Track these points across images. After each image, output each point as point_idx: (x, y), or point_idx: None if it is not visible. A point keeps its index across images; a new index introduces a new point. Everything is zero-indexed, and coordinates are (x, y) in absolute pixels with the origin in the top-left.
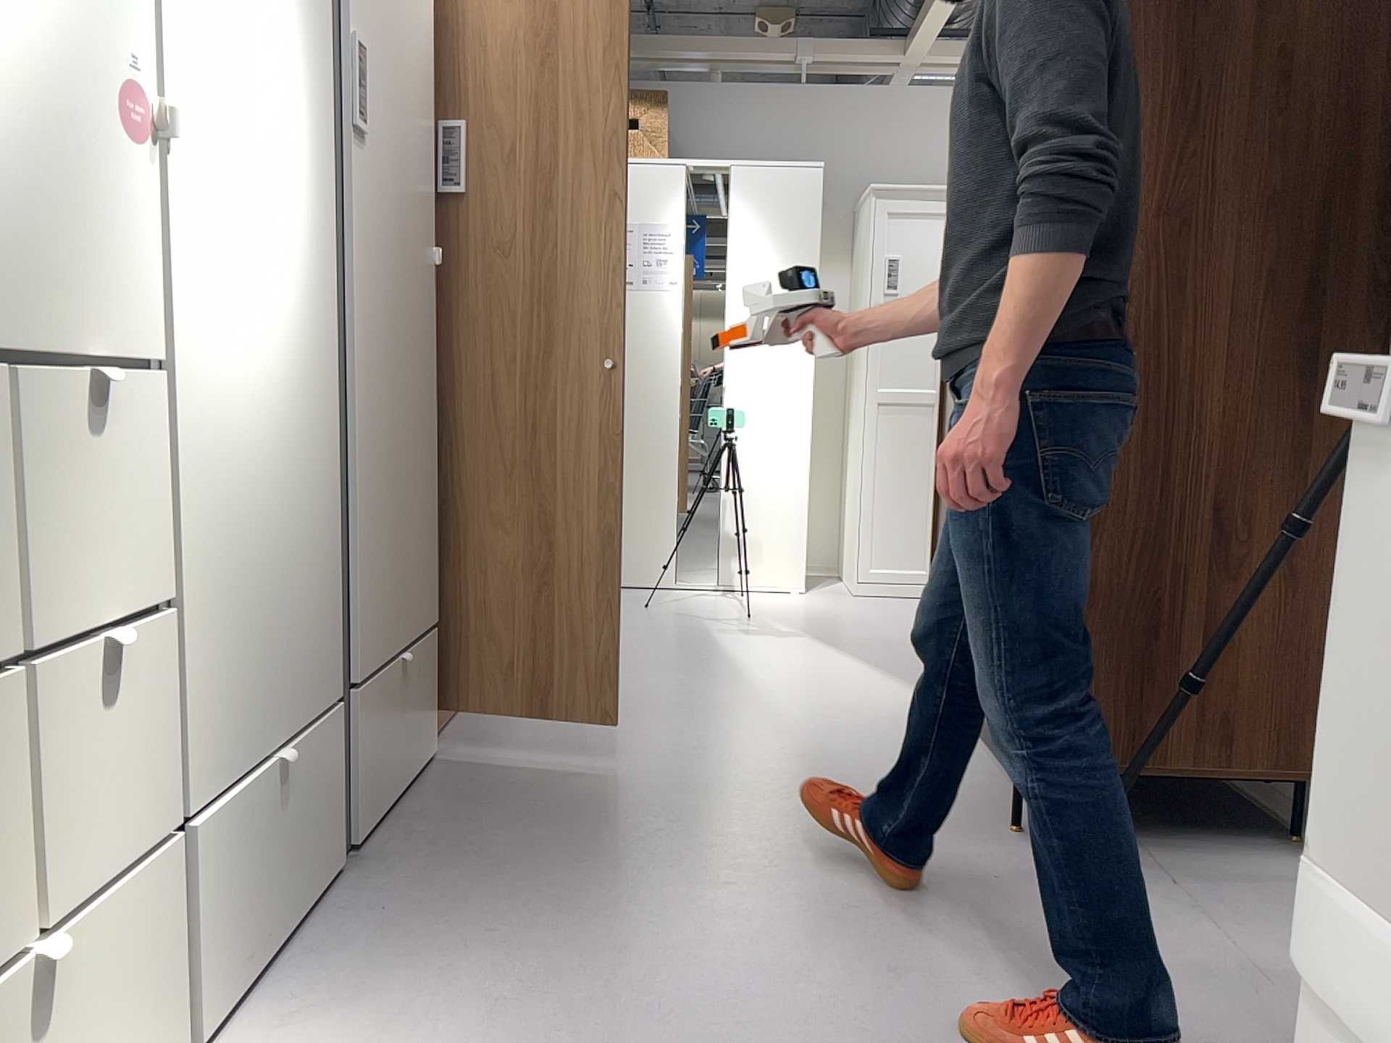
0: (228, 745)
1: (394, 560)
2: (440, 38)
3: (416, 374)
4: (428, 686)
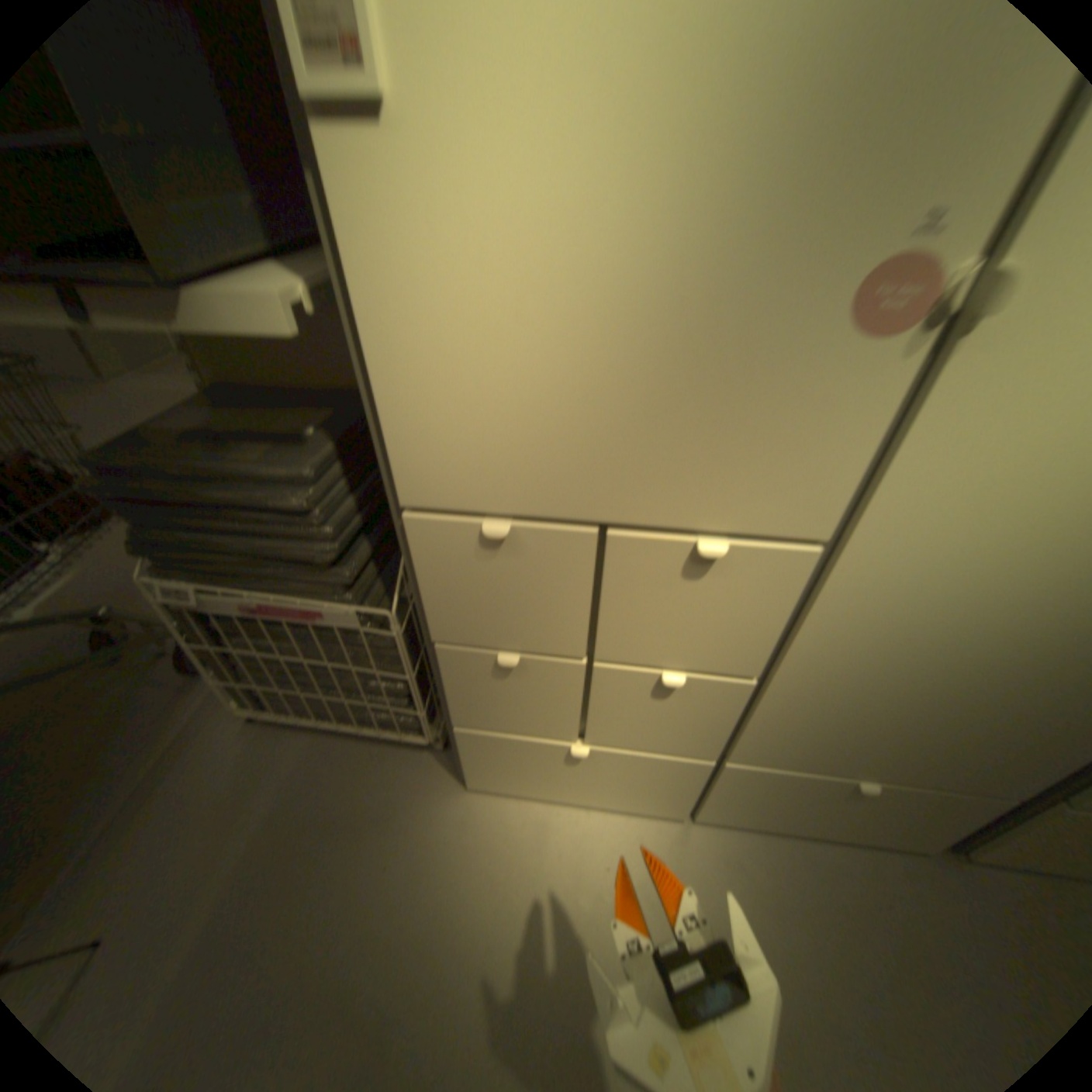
0: (809, 756)
1: None
2: None
3: None
4: None
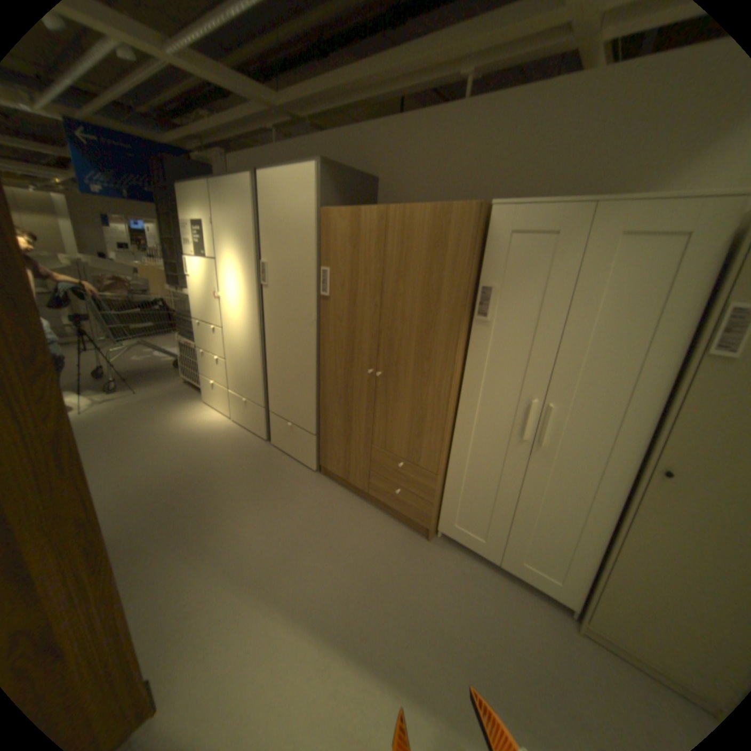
0: (236, 388)
1: (287, 397)
2: (321, 234)
3: (300, 353)
4: (309, 448)
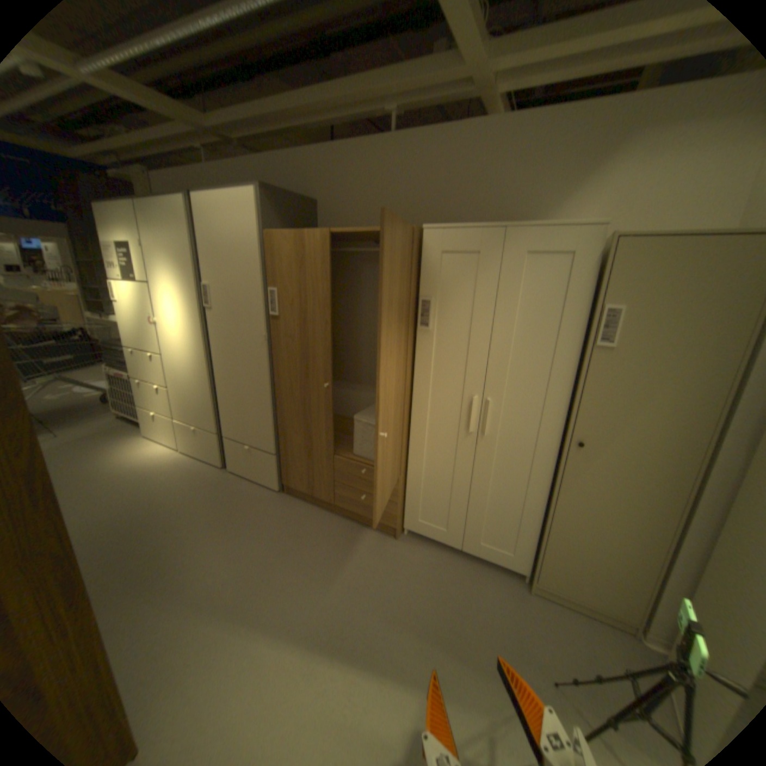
0: (183, 417)
1: (241, 420)
2: (266, 256)
3: (253, 375)
4: (270, 469)
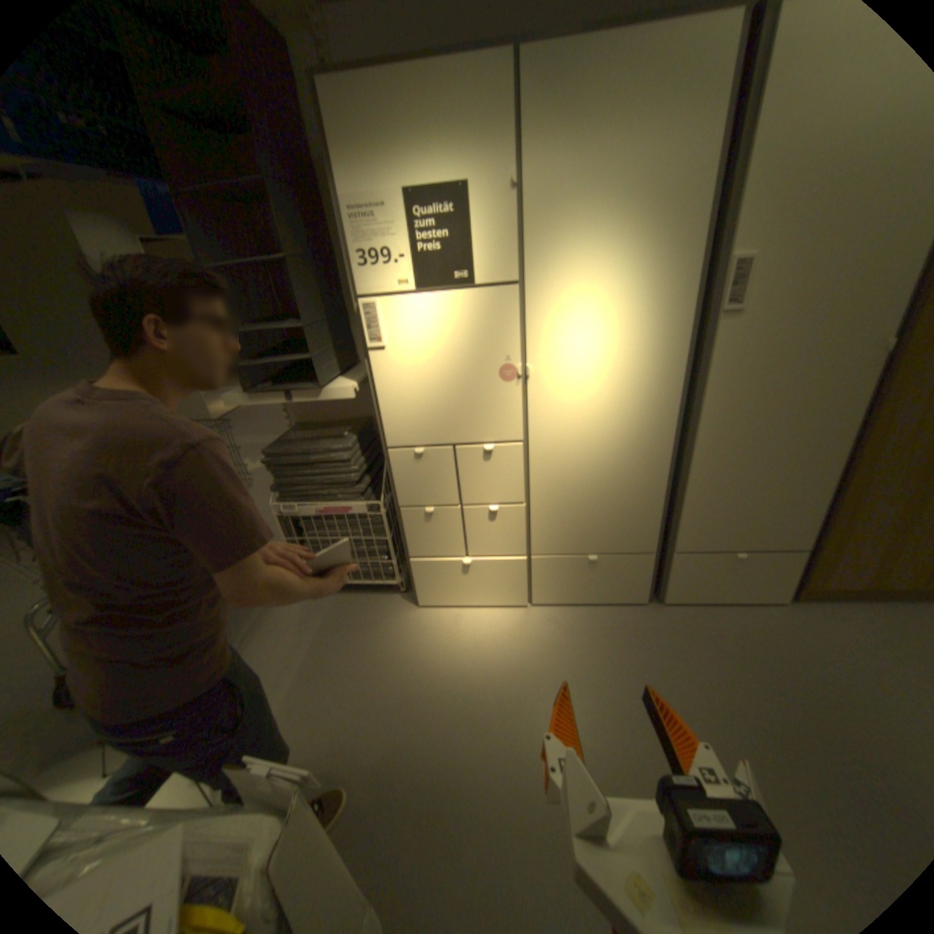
0: (561, 545)
1: (744, 514)
2: None
3: (816, 424)
4: (787, 575)
